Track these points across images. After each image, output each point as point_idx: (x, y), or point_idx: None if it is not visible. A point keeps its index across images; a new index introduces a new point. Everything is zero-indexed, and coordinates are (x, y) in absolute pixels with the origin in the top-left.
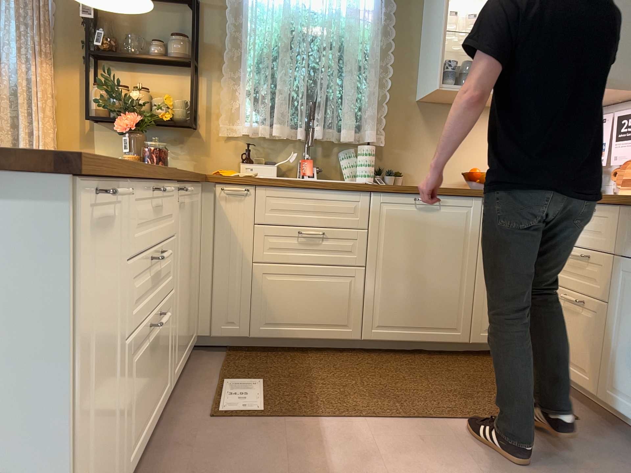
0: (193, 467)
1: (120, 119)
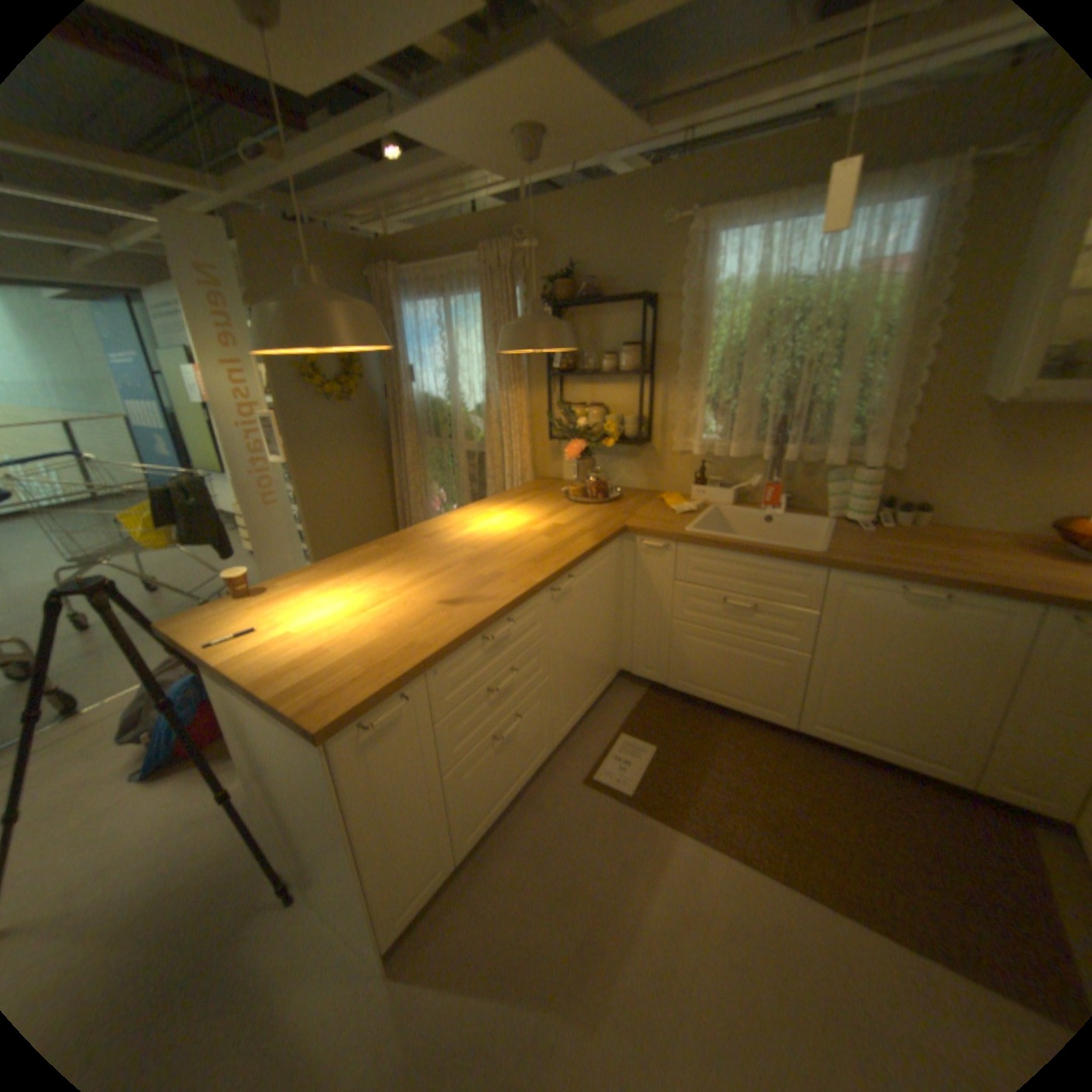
0: (540, 841)
1: (566, 448)
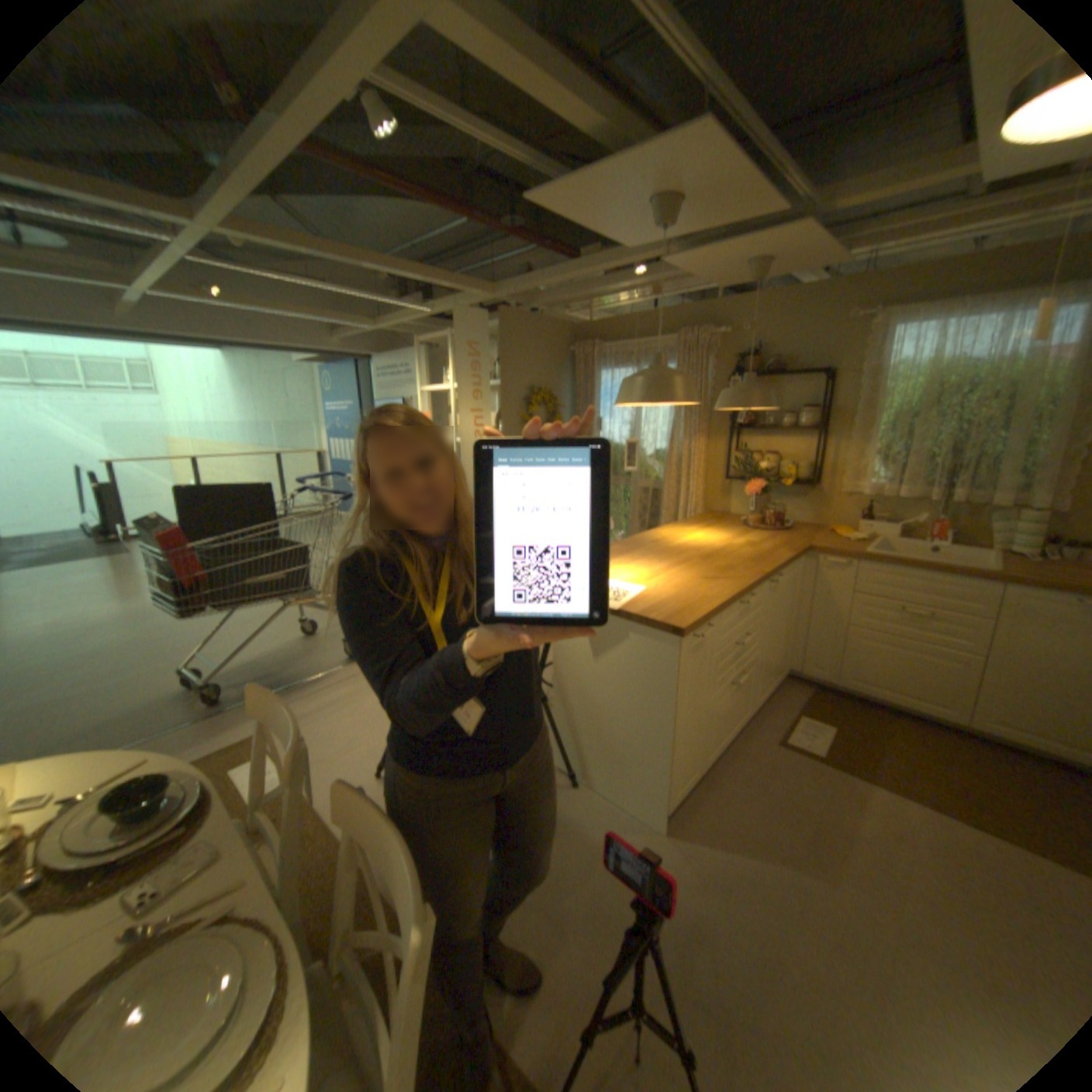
0: (755, 776)
1: (747, 485)
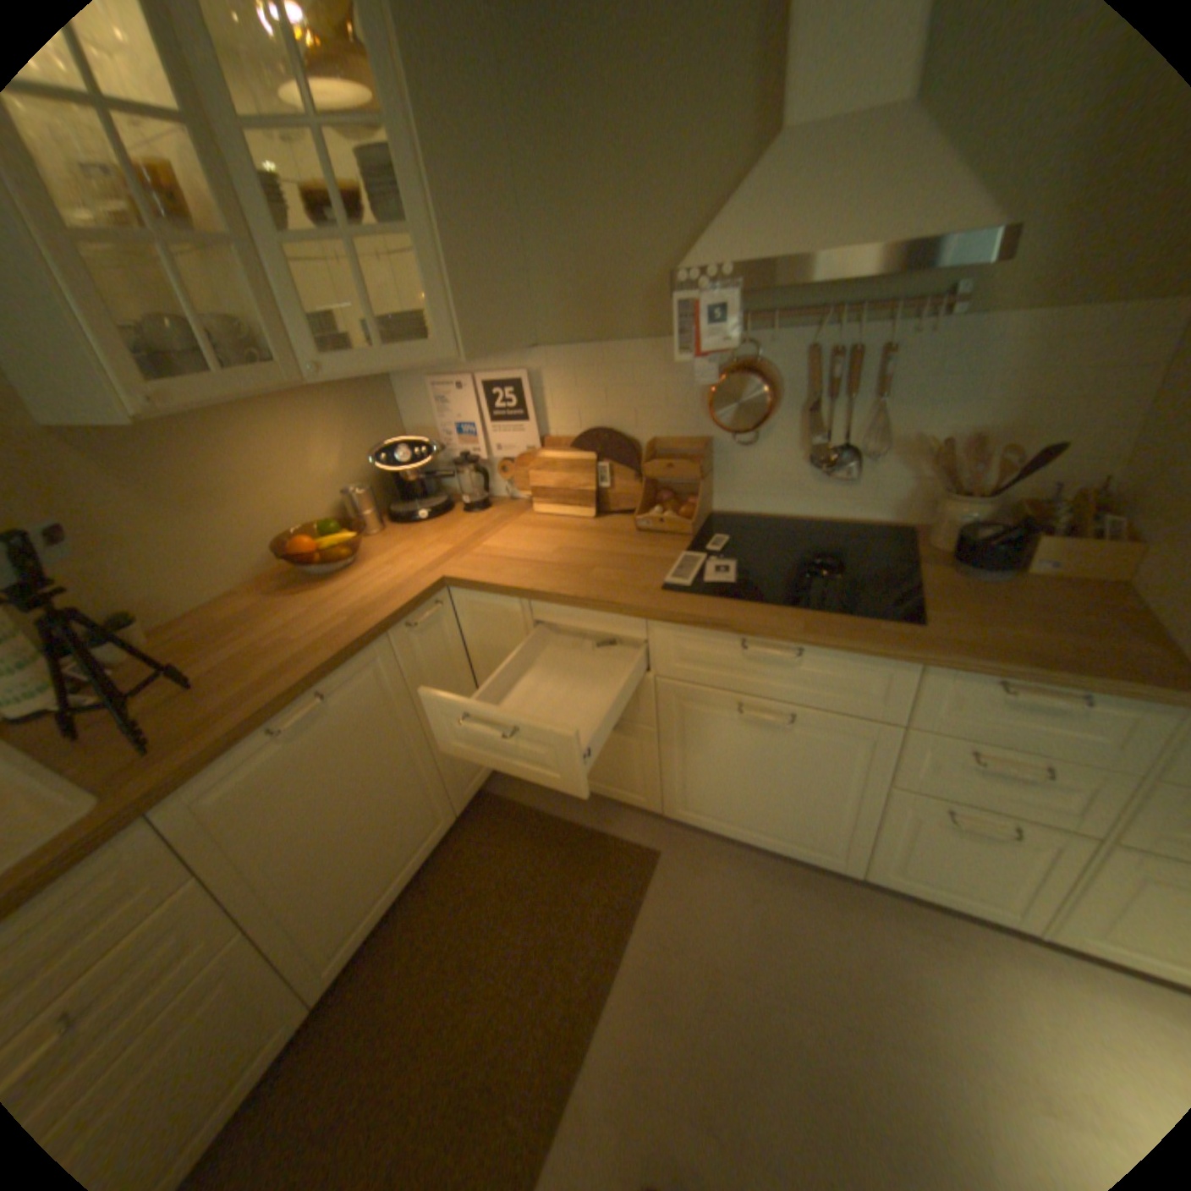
0: None
1: None
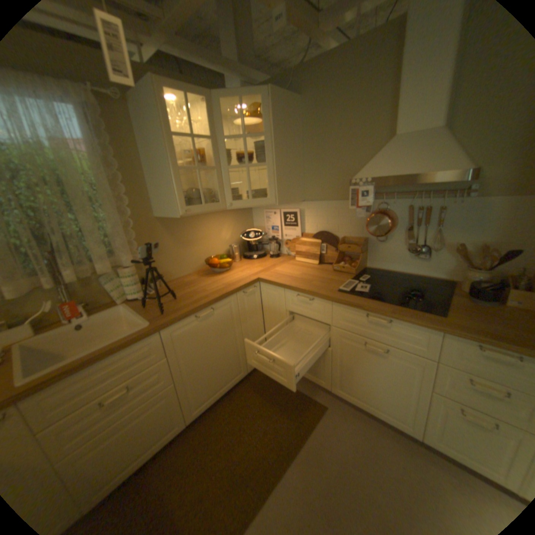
0: None
1: None
